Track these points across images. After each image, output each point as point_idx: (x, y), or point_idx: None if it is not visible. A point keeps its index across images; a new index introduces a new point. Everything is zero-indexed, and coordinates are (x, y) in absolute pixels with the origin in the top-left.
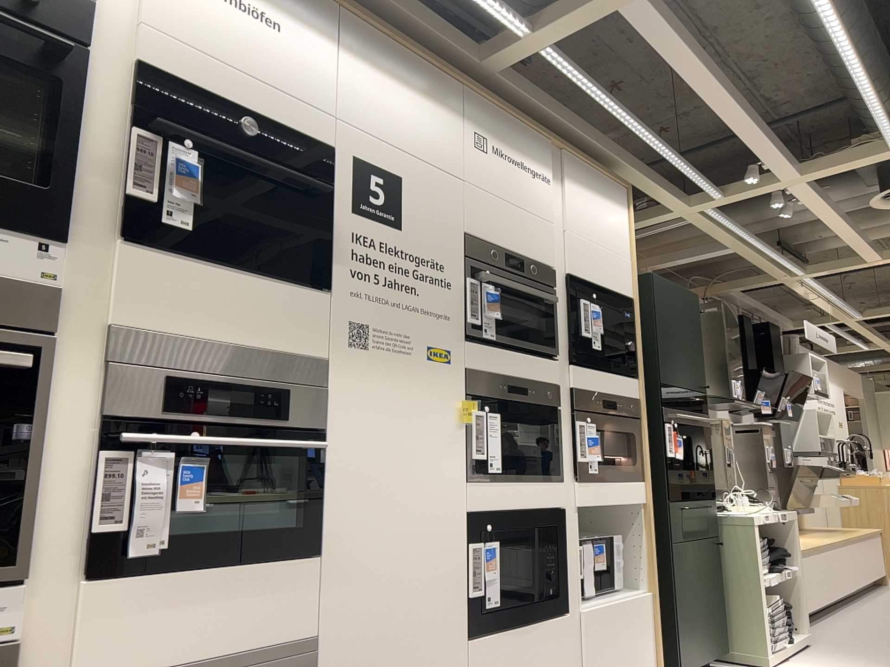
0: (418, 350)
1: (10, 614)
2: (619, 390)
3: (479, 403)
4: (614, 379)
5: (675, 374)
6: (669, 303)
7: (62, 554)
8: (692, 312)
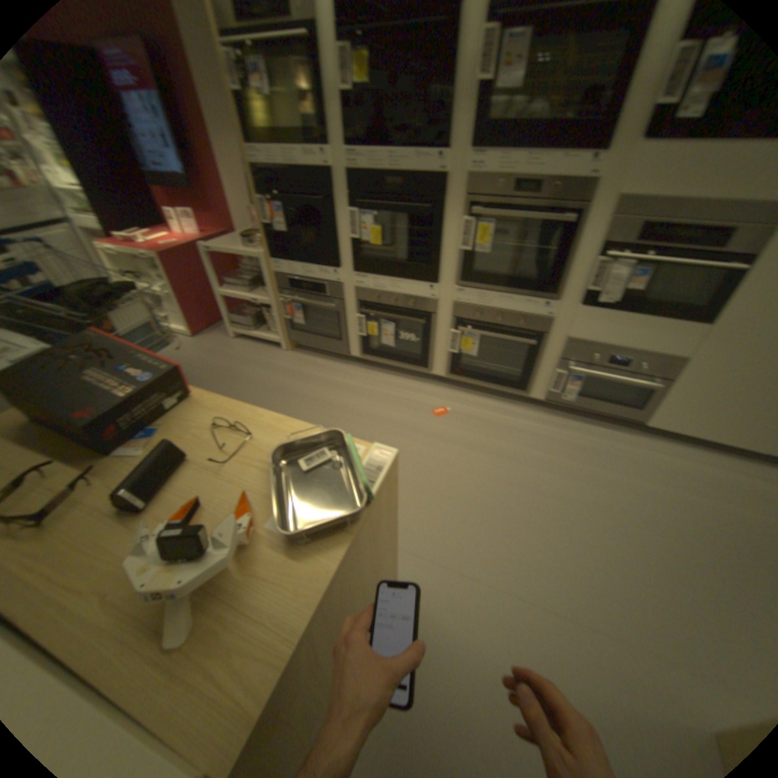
0: None
1: (554, 309)
2: None
3: None
4: None
5: None
6: None
7: (576, 293)
8: None
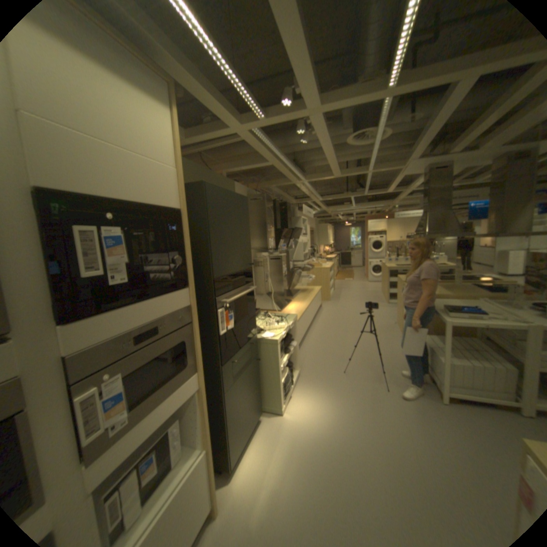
0: None
1: None
2: (163, 310)
3: None
4: (153, 303)
5: (229, 264)
6: (224, 206)
7: None
8: (244, 211)
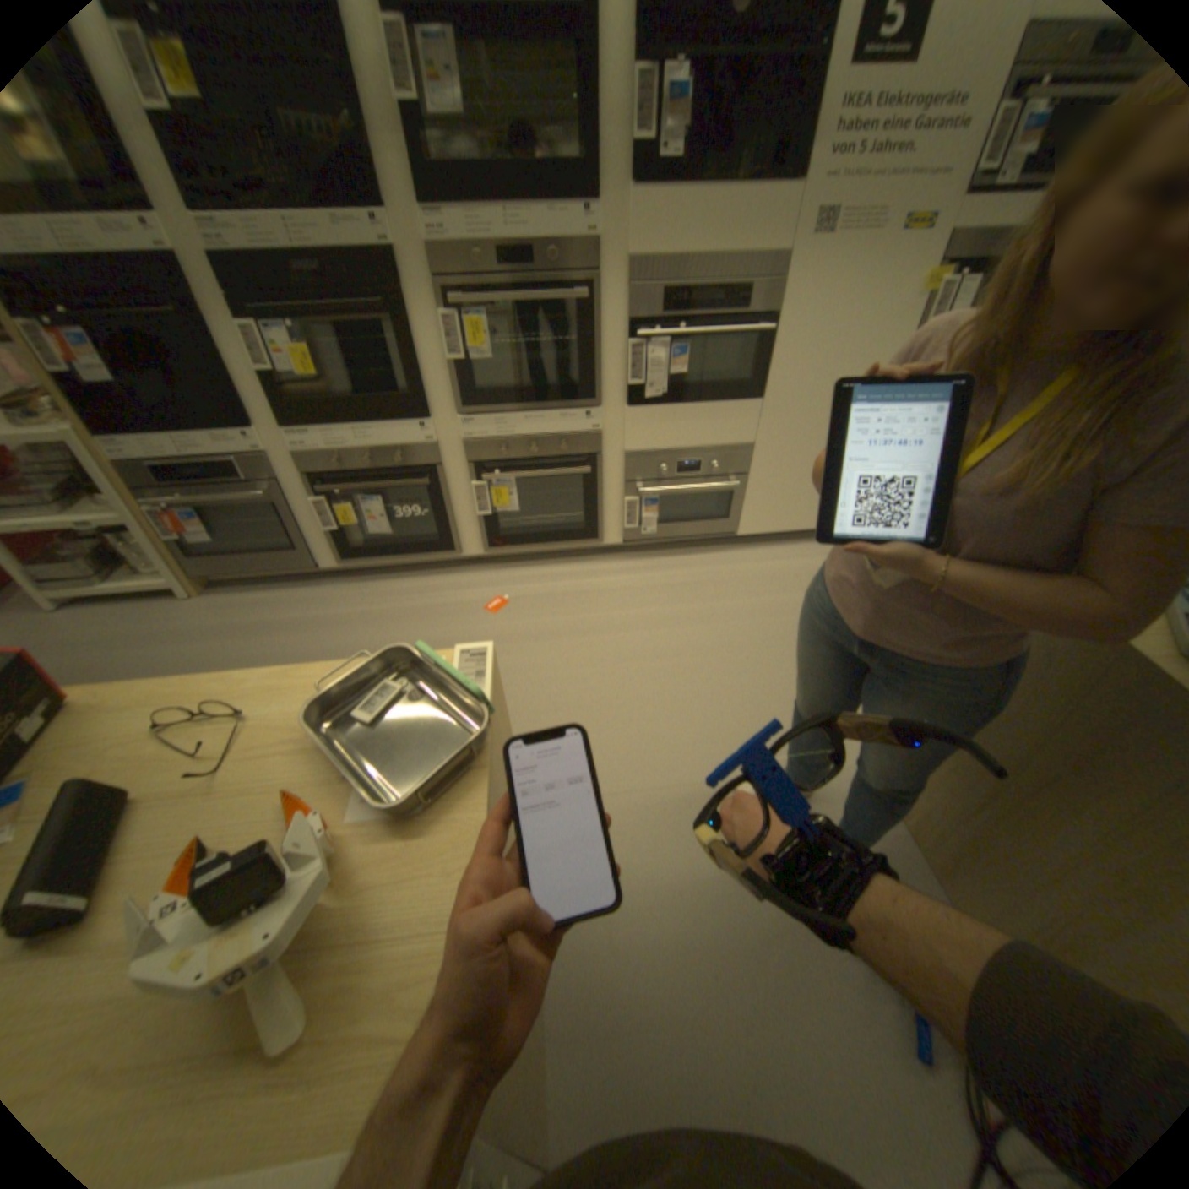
0: (893, 221)
1: (596, 419)
2: None
3: (956, 266)
4: None
5: None
6: None
7: (615, 393)
8: None
